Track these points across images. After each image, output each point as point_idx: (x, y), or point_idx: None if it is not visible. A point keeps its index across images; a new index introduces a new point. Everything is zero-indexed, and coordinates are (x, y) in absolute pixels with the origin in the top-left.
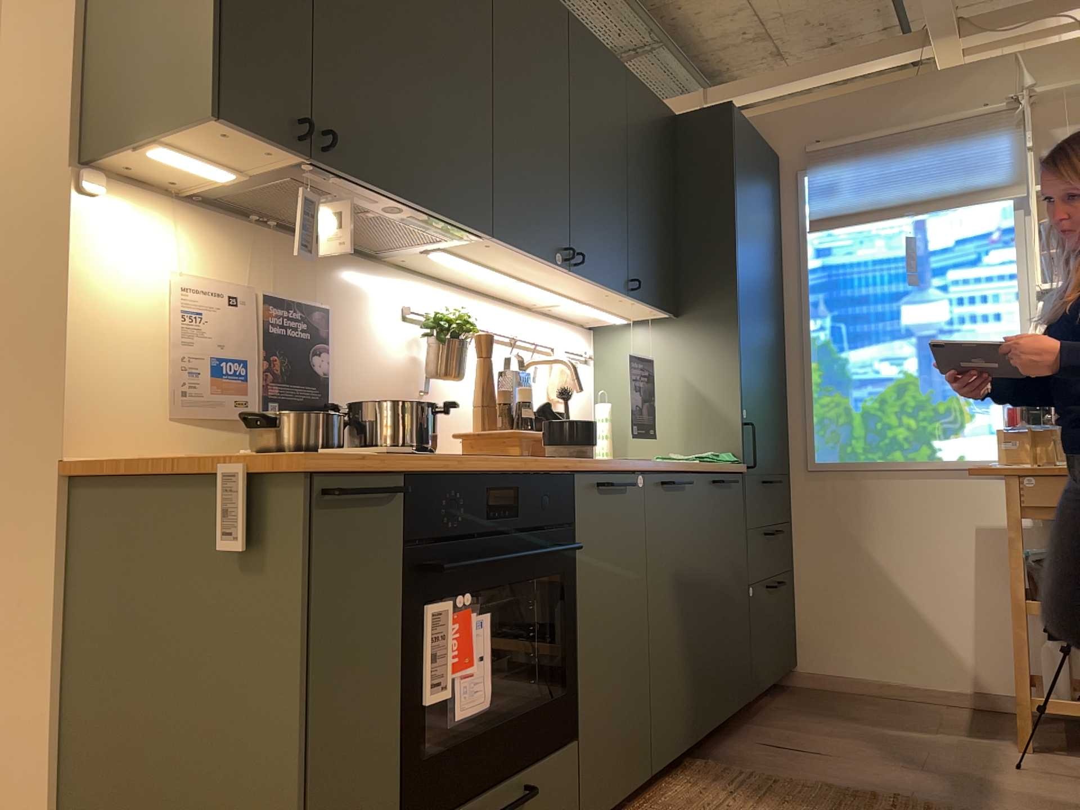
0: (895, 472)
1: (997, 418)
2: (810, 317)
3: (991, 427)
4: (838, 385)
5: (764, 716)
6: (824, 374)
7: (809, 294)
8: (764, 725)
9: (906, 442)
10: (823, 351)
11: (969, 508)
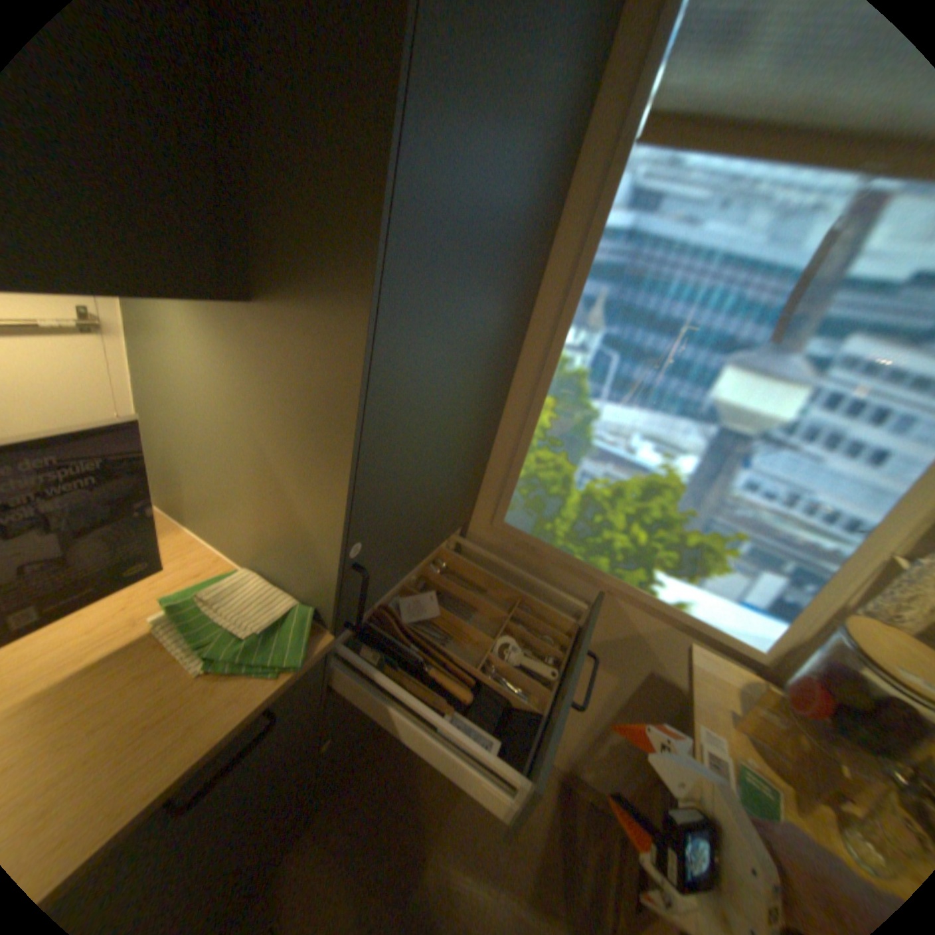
0: (592, 577)
1: (769, 603)
2: (574, 322)
3: (747, 596)
4: (570, 443)
5: (339, 797)
6: (559, 419)
7: (589, 279)
8: (320, 838)
9: (624, 556)
10: (572, 385)
11: (657, 654)
